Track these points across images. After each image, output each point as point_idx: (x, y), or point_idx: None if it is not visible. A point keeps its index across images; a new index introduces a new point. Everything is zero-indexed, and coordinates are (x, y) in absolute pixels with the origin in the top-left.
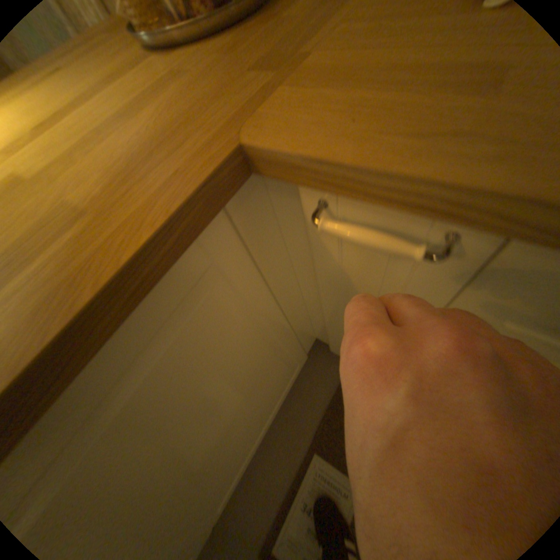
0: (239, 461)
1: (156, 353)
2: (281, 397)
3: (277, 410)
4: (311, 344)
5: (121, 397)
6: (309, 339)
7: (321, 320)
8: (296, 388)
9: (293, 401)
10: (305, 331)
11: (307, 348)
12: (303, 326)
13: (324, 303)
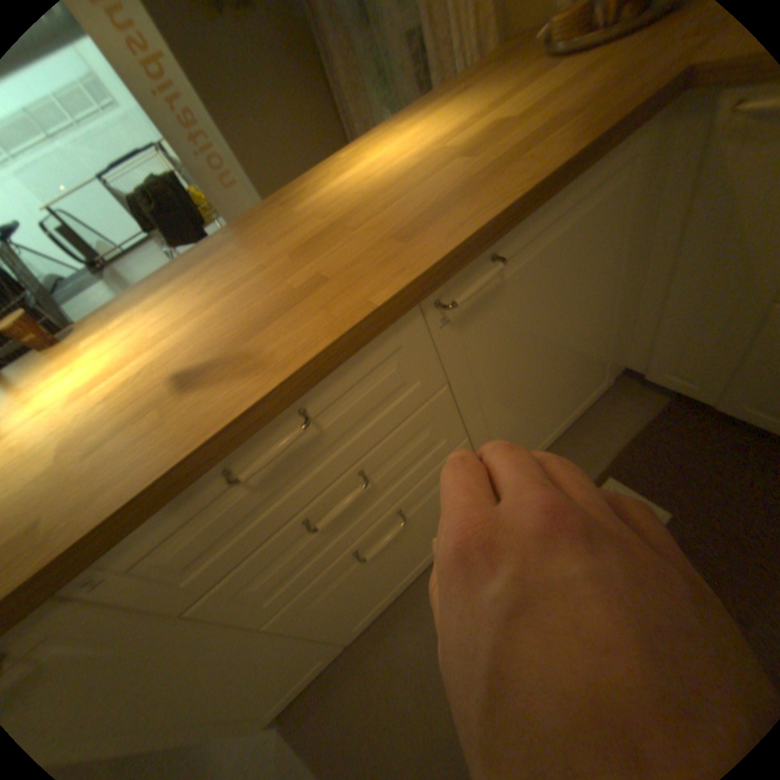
0: (537, 434)
1: (595, 196)
2: (570, 426)
3: (564, 436)
4: (619, 372)
5: (576, 212)
6: (622, 357)
7: (656, 310)
8: (590, 421)
9: (584, 431)
10: (626, 336)
11: (616, 371)
12: (628, 324)
13: (684, 253)
